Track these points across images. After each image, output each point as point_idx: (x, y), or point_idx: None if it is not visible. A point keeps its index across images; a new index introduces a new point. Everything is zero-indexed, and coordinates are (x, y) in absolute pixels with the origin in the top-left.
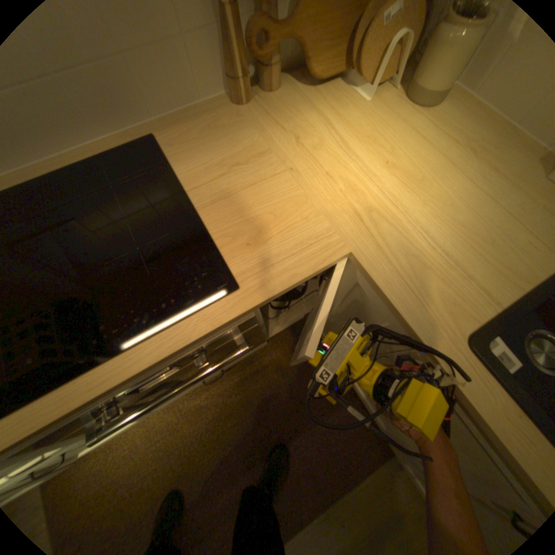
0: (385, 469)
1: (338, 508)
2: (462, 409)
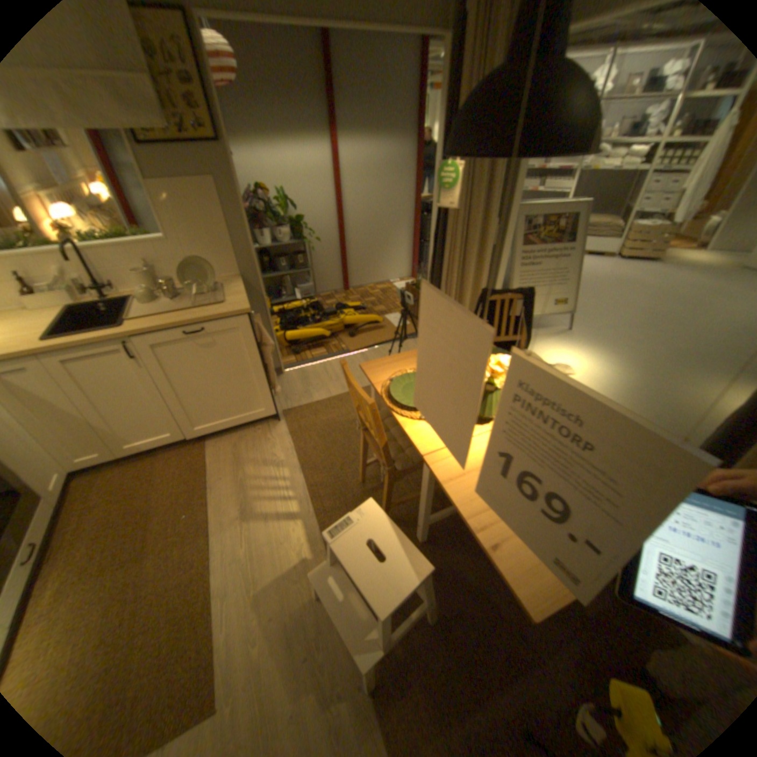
0: (208, 449)
1: (208, 479)
2: (72, 354)
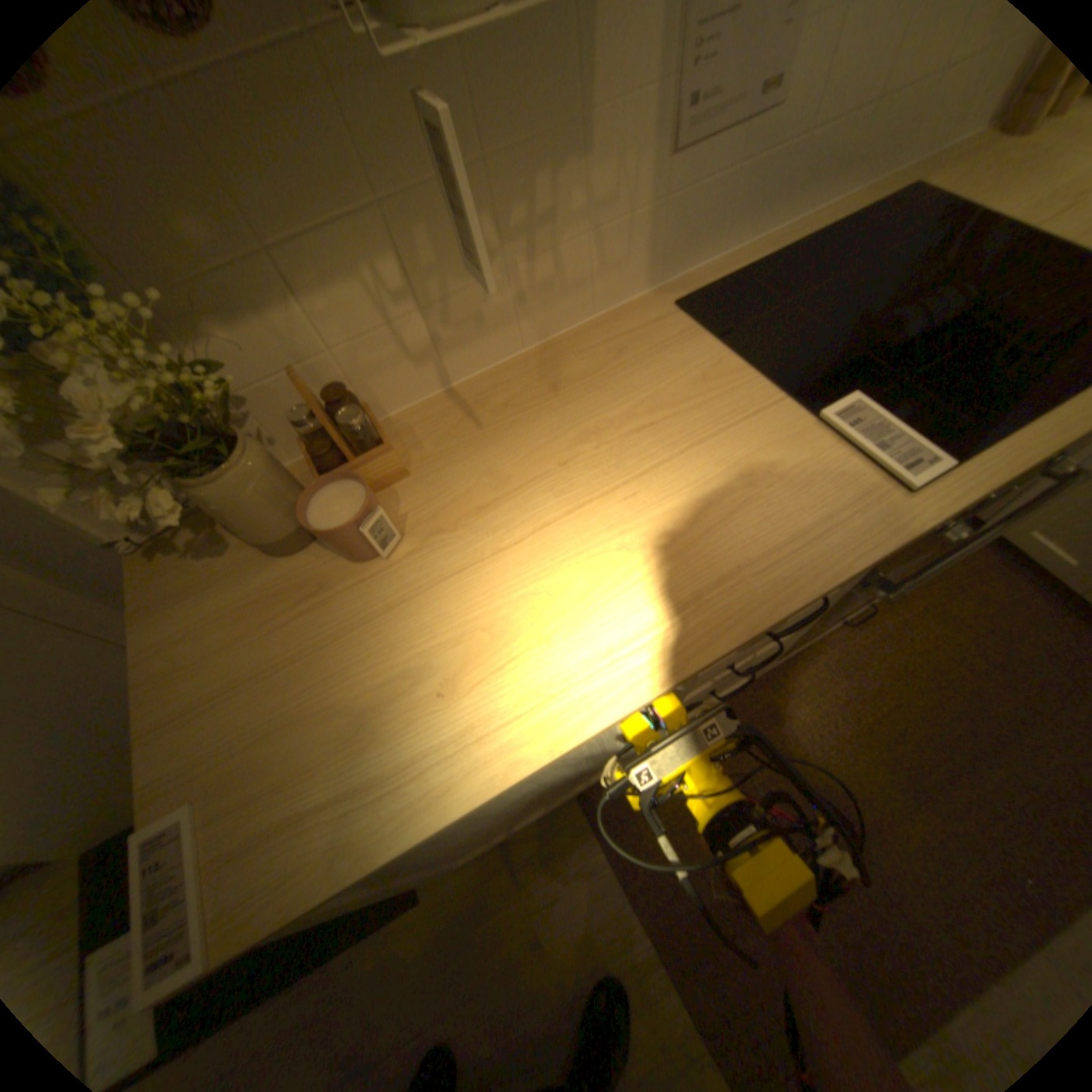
0: None
1: None
2: None
